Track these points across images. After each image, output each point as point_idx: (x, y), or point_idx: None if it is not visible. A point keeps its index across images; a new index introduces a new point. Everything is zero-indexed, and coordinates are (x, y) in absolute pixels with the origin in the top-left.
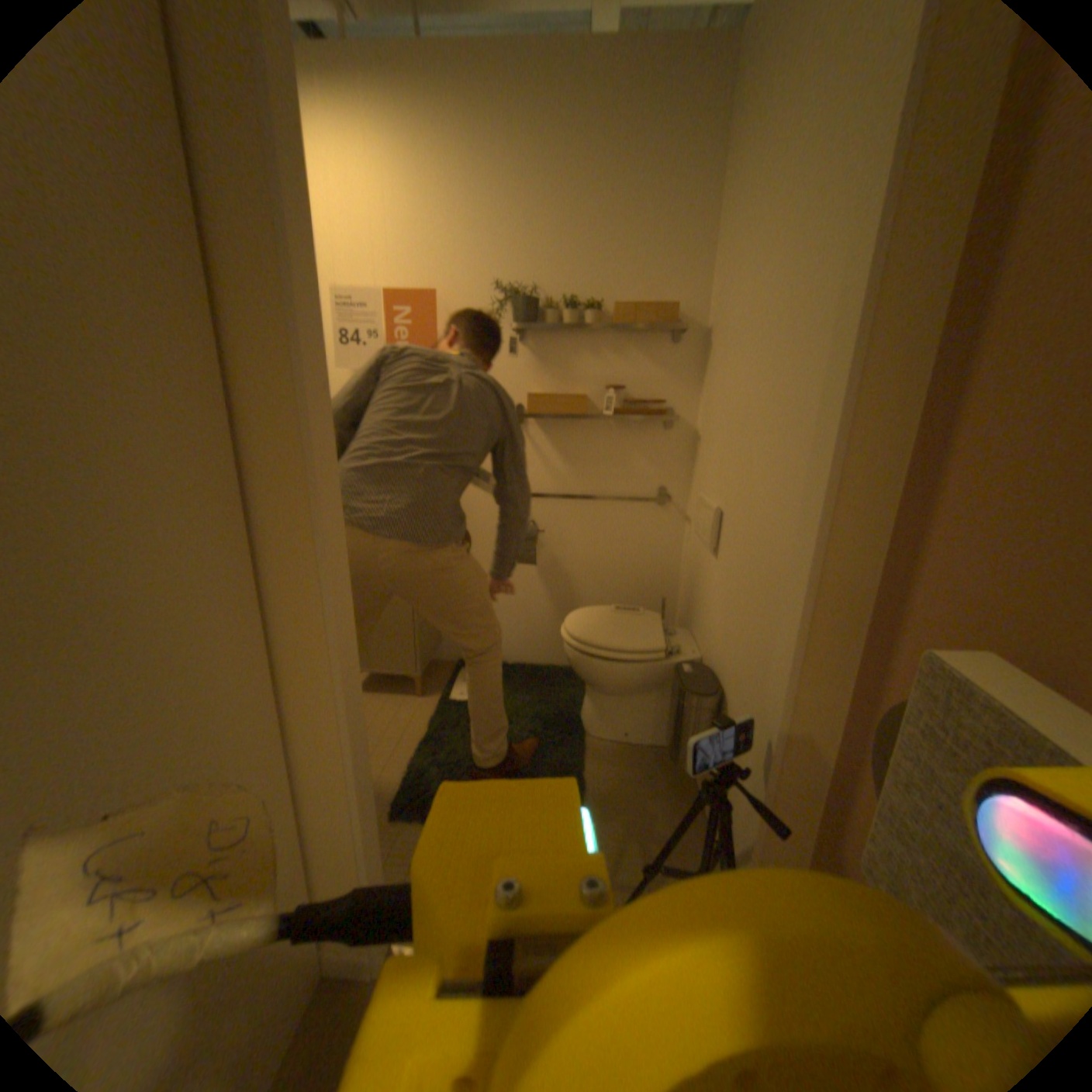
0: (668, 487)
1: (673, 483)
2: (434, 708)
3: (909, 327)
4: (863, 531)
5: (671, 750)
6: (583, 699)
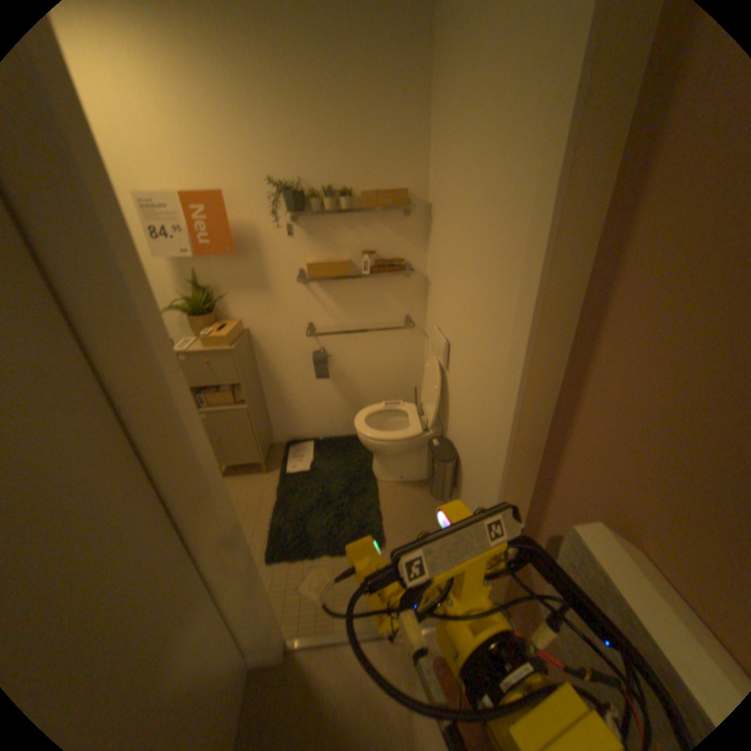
0: (410, 318)
1: (413, 316)
2: (276, 483)
3: (560, 302)
4: (535, 411)
5: (428, 484)
6: (371, 459)
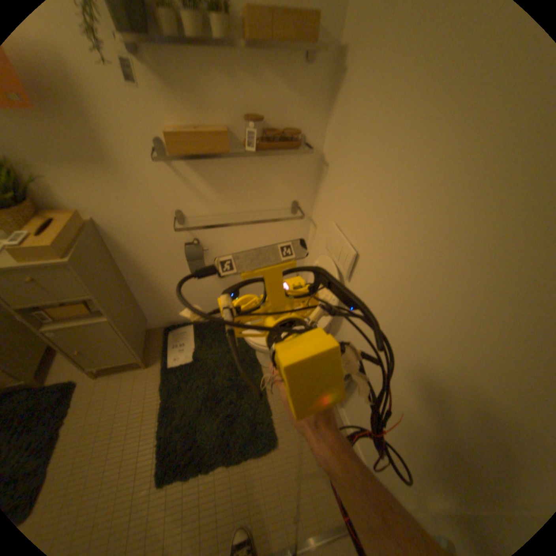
0: (297, 200)
1: (301, 199)
2: (157, 377)
3: None
4: None
5: None
6: None
